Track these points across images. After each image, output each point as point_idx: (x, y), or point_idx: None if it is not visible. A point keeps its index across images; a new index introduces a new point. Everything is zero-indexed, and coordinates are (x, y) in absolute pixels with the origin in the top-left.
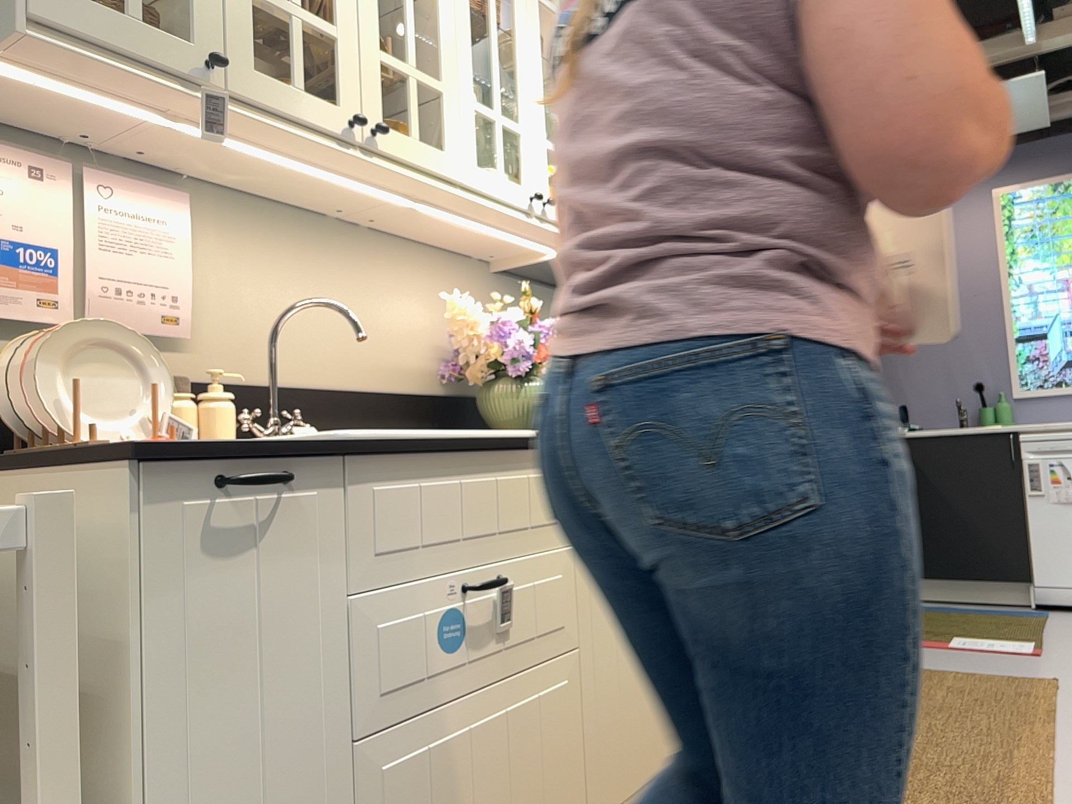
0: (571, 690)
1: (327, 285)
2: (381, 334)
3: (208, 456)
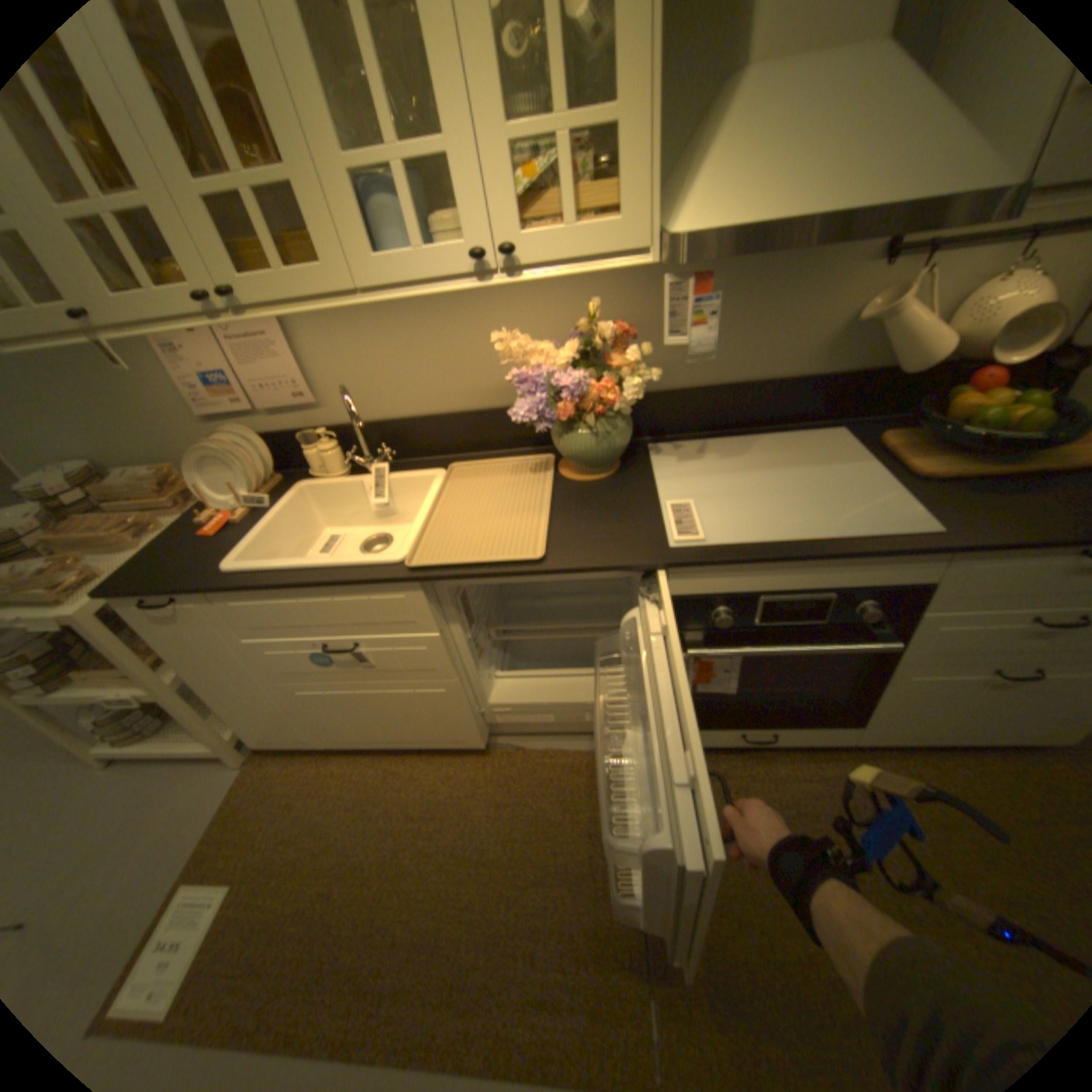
0: (452, 694)
1: (412, 333)
2: (477, 360)
3: (127, 597)
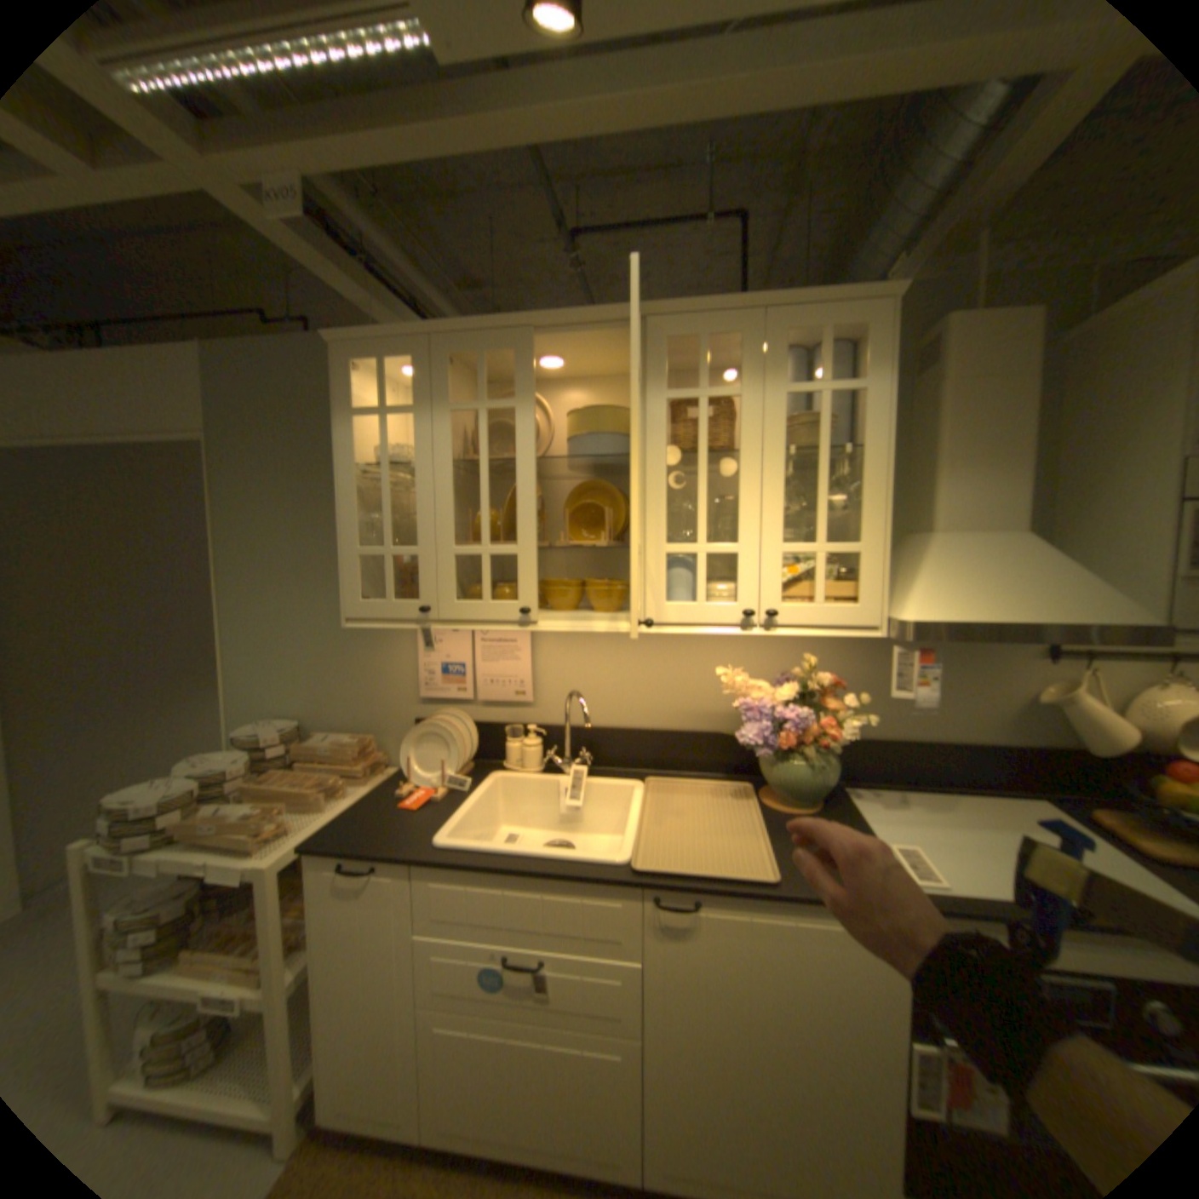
0: (628, 1067)
1: (637, 658)
2: (688, 688)
3: (331, 857)
